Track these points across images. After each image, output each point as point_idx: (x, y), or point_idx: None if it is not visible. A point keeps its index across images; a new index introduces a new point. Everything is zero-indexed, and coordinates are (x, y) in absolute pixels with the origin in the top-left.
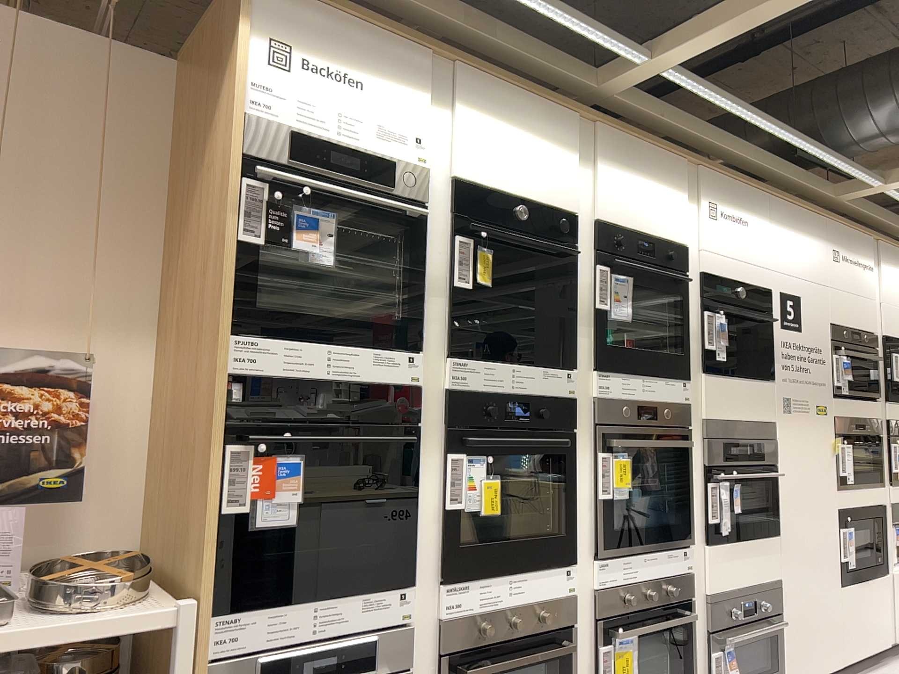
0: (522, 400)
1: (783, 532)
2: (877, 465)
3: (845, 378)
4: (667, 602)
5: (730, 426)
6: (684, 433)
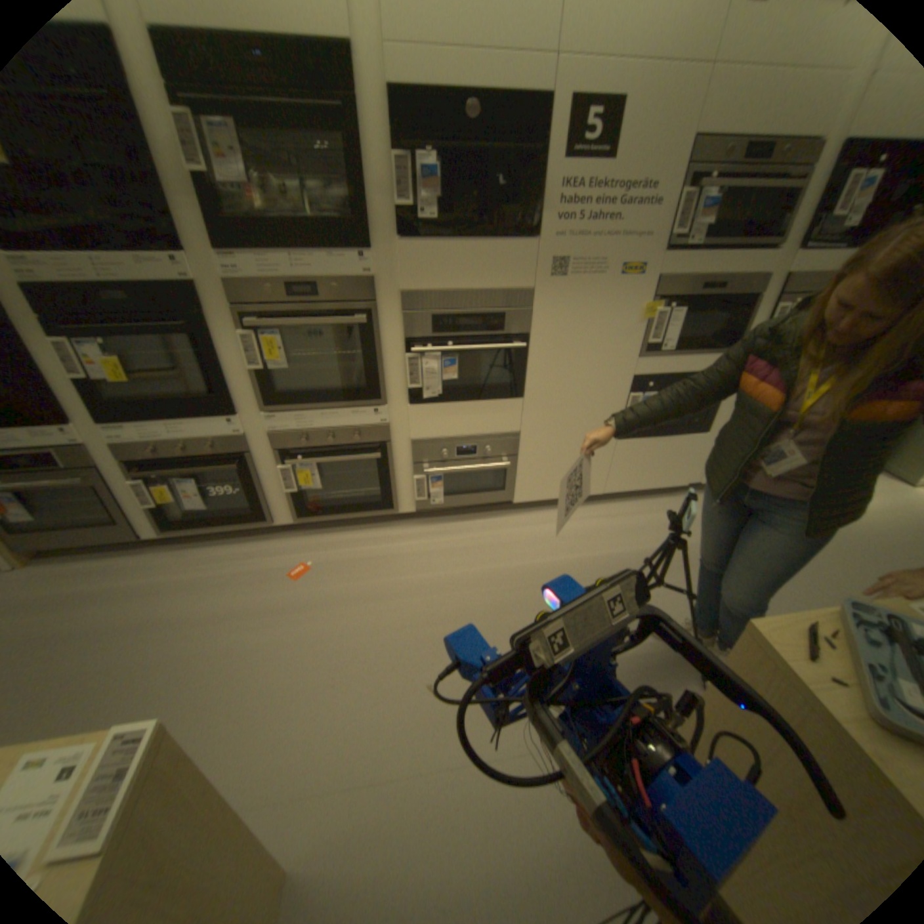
0: (115, 289)
1: (531, 398)
2: (738, 331)
3: (703, 223)
4: (357, 444)
5: (446, 298)
6: (366, 309)
